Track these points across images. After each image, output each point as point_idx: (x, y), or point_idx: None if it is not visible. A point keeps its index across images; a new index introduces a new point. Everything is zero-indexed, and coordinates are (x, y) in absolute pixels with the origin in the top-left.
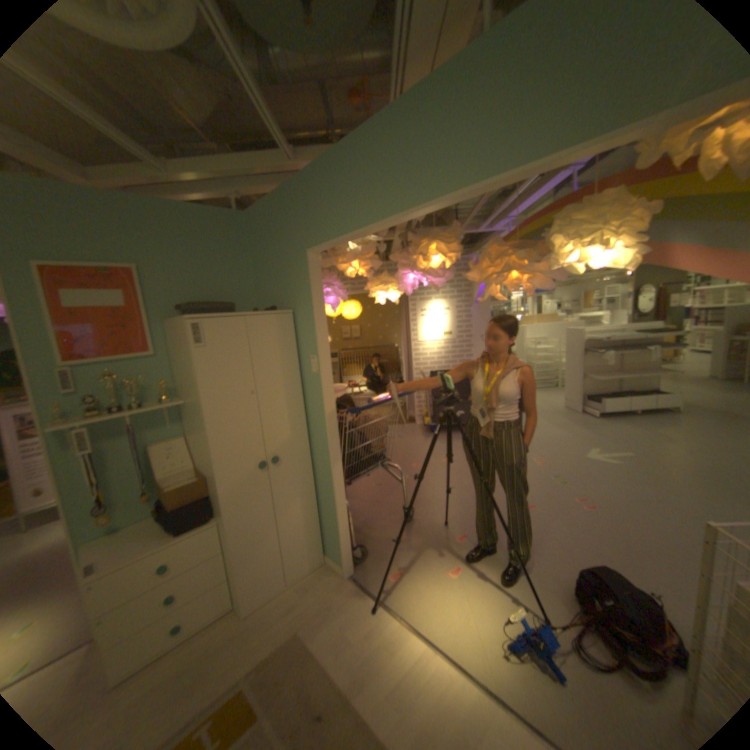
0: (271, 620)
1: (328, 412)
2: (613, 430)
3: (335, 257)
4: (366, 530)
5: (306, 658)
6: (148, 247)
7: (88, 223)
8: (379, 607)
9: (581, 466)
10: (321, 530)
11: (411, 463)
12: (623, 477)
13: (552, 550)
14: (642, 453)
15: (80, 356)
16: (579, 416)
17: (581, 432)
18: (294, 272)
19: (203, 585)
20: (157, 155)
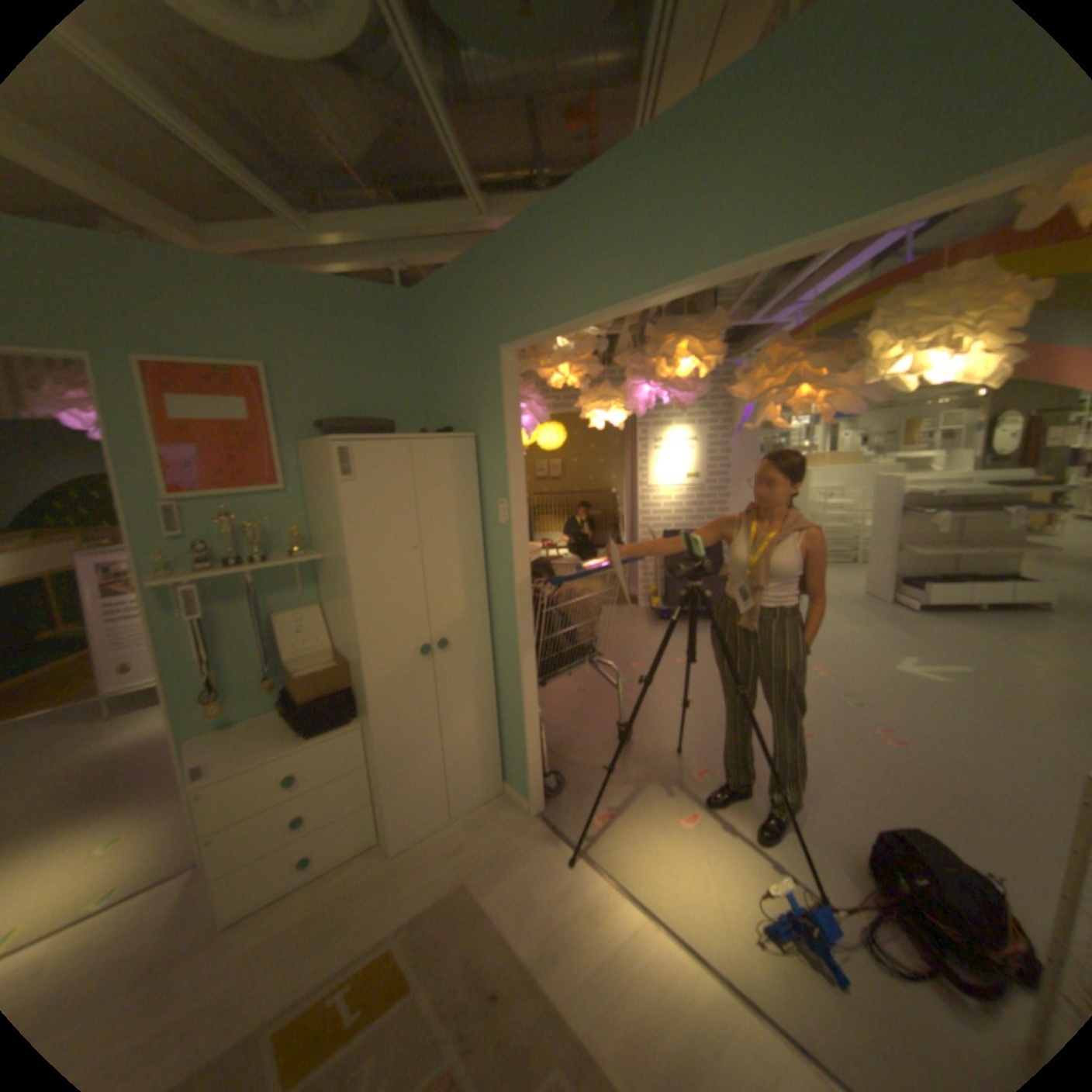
0: (429, 863)
1: (519, 580)
2: (940, 632)
3: (534, 359)
4: (563, 752)
5: (477, 918)
6: (281, 340)
7: (203, 305)
8: (579, 859)
9: (887, 682)
10: (501, 747)
11: (630, 662)
12: (952, 703)
13: (836, 801)
14: (986, 669)
15: (189, 488)
16: (888, 609)
17: (890, 631)
18: (479, 378)
19: (341, 808)
20: (292, 208)
